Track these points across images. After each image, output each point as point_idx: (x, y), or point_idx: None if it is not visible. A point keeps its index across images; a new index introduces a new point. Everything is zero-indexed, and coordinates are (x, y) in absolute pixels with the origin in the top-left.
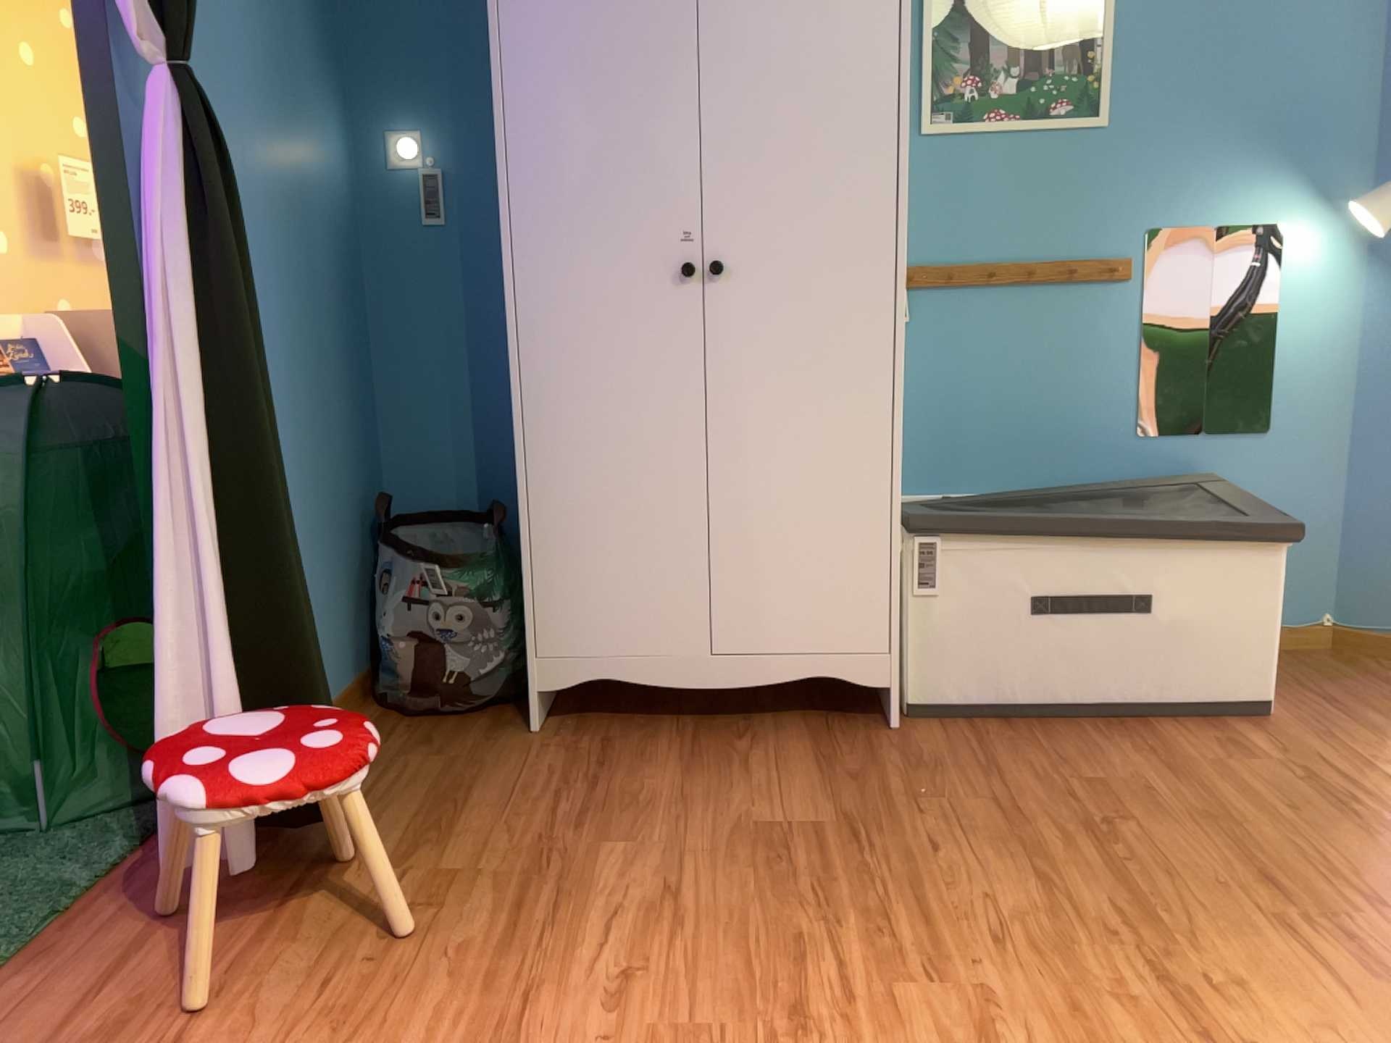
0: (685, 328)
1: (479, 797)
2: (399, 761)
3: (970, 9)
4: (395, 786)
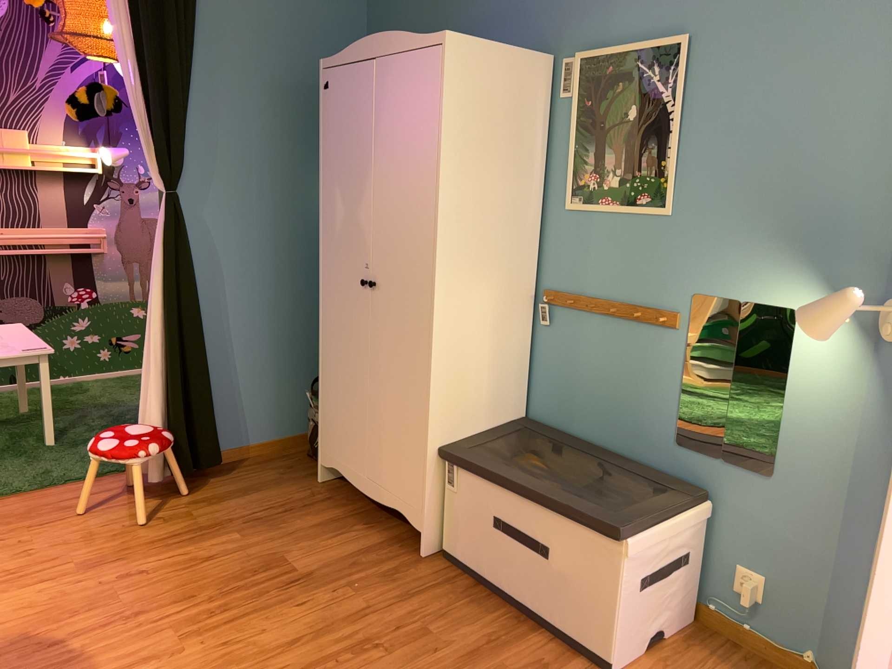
0: (364, 310)
1: (252, 496)
2: (263, 471)
3: (595, 130)
4: (244, 479)
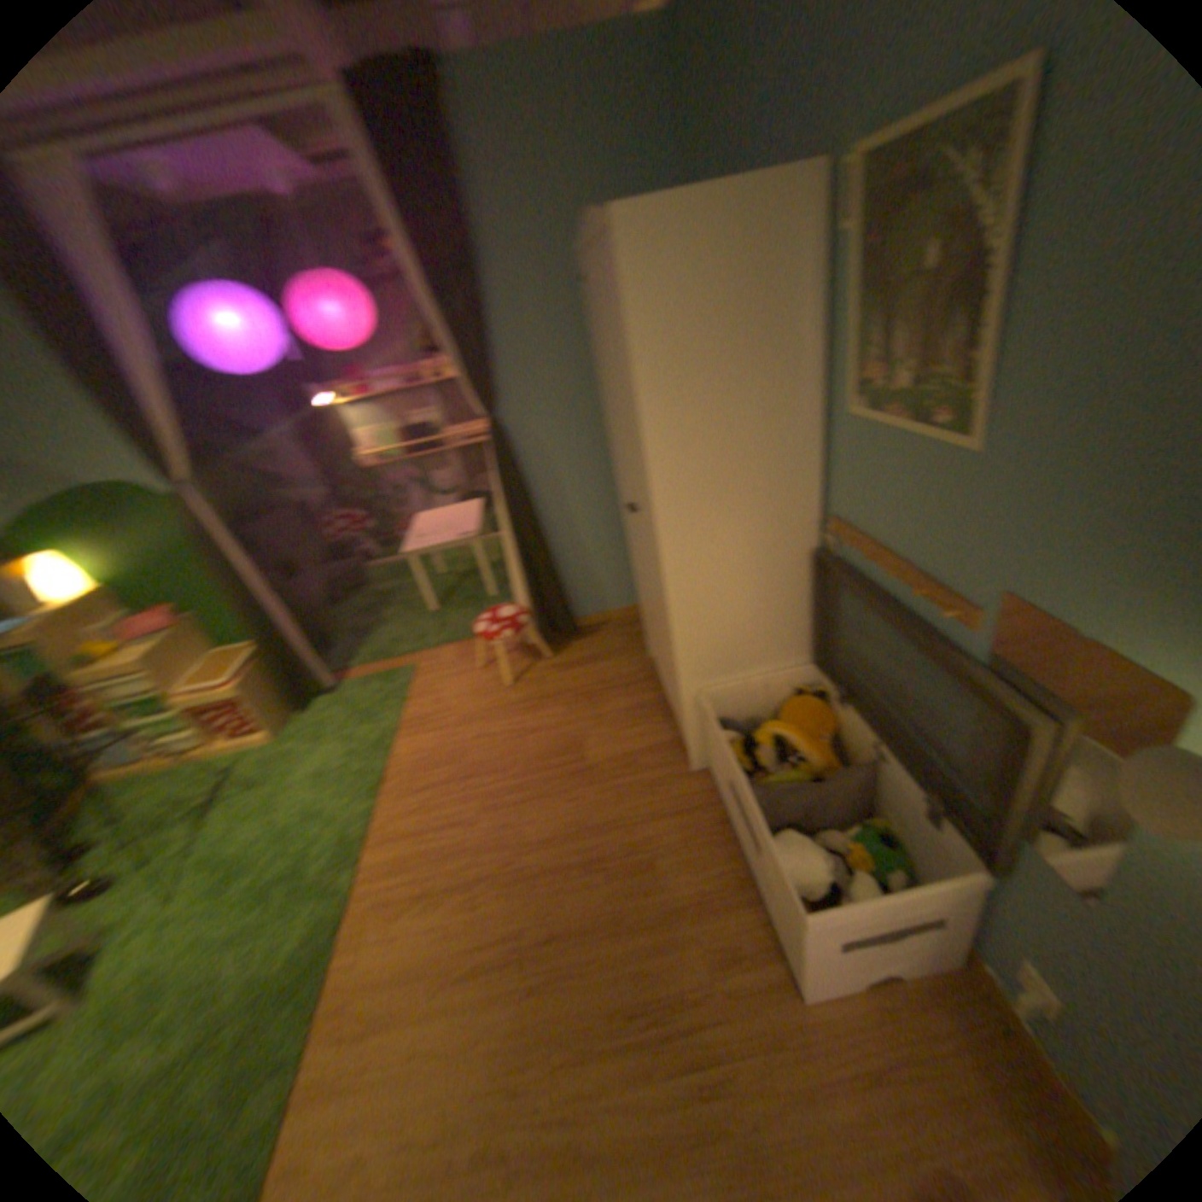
0: (640, 533)
1: (596, 666)
2: (617, 638)
3: (884, 286)
4: (600, 646)
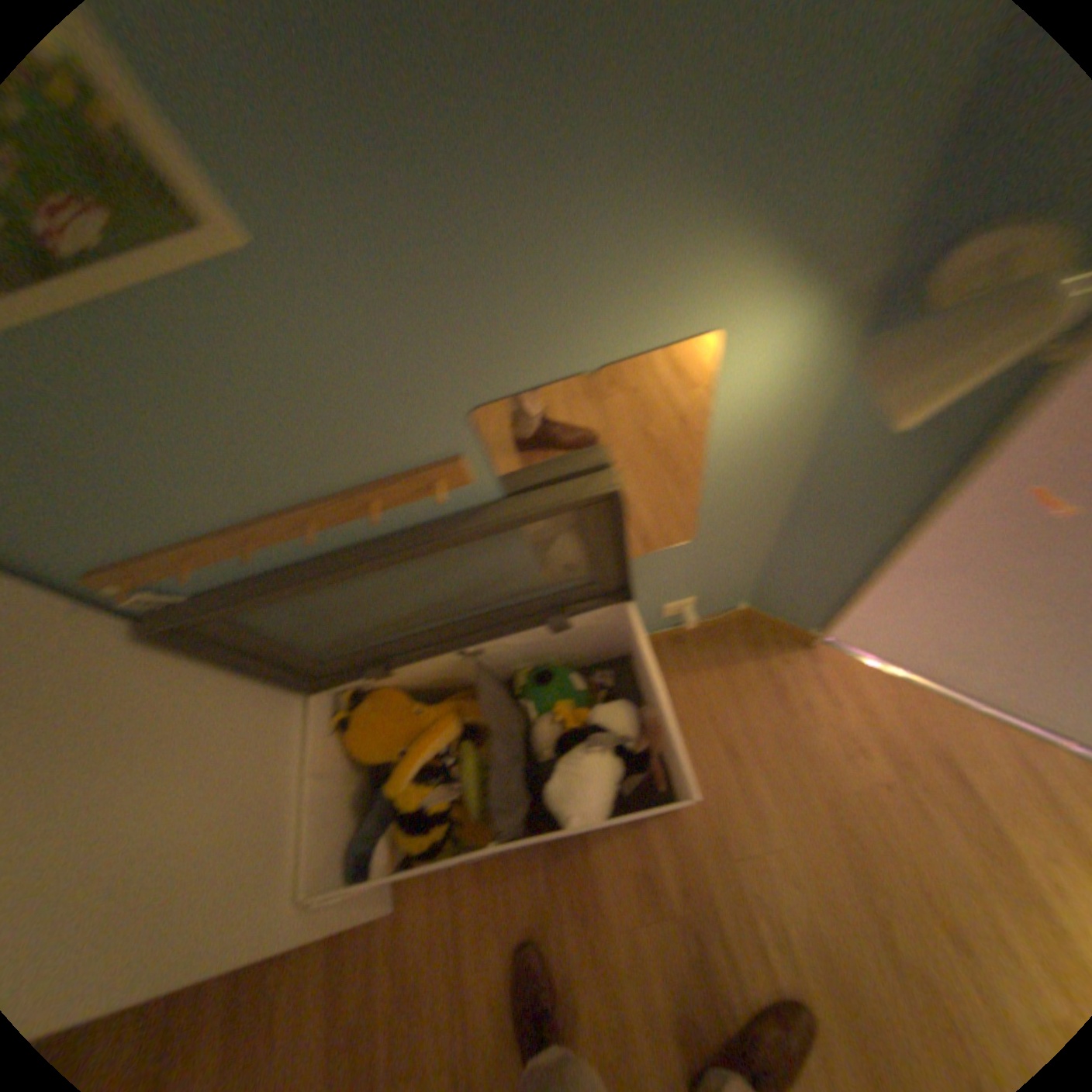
0: None
1: None
2: None
3: None
4: None
